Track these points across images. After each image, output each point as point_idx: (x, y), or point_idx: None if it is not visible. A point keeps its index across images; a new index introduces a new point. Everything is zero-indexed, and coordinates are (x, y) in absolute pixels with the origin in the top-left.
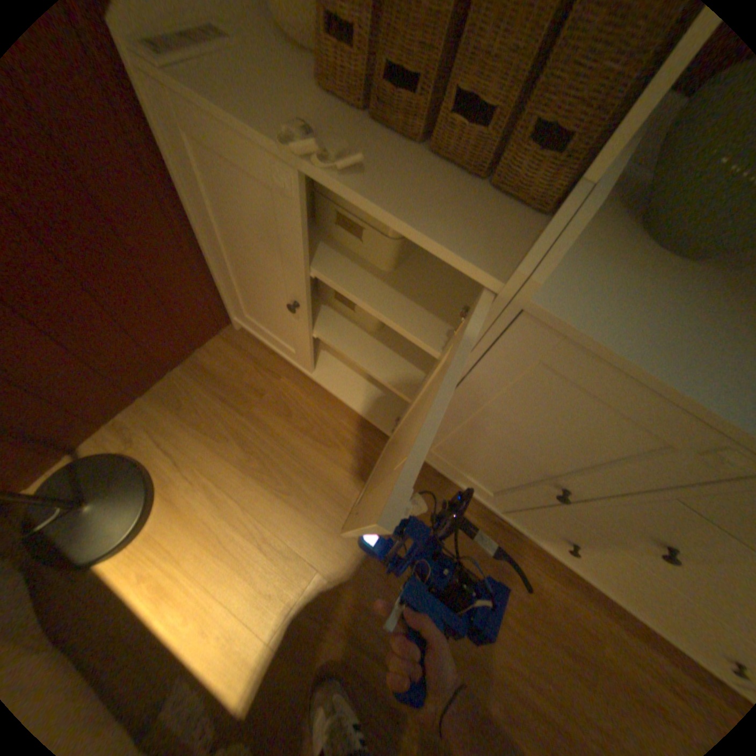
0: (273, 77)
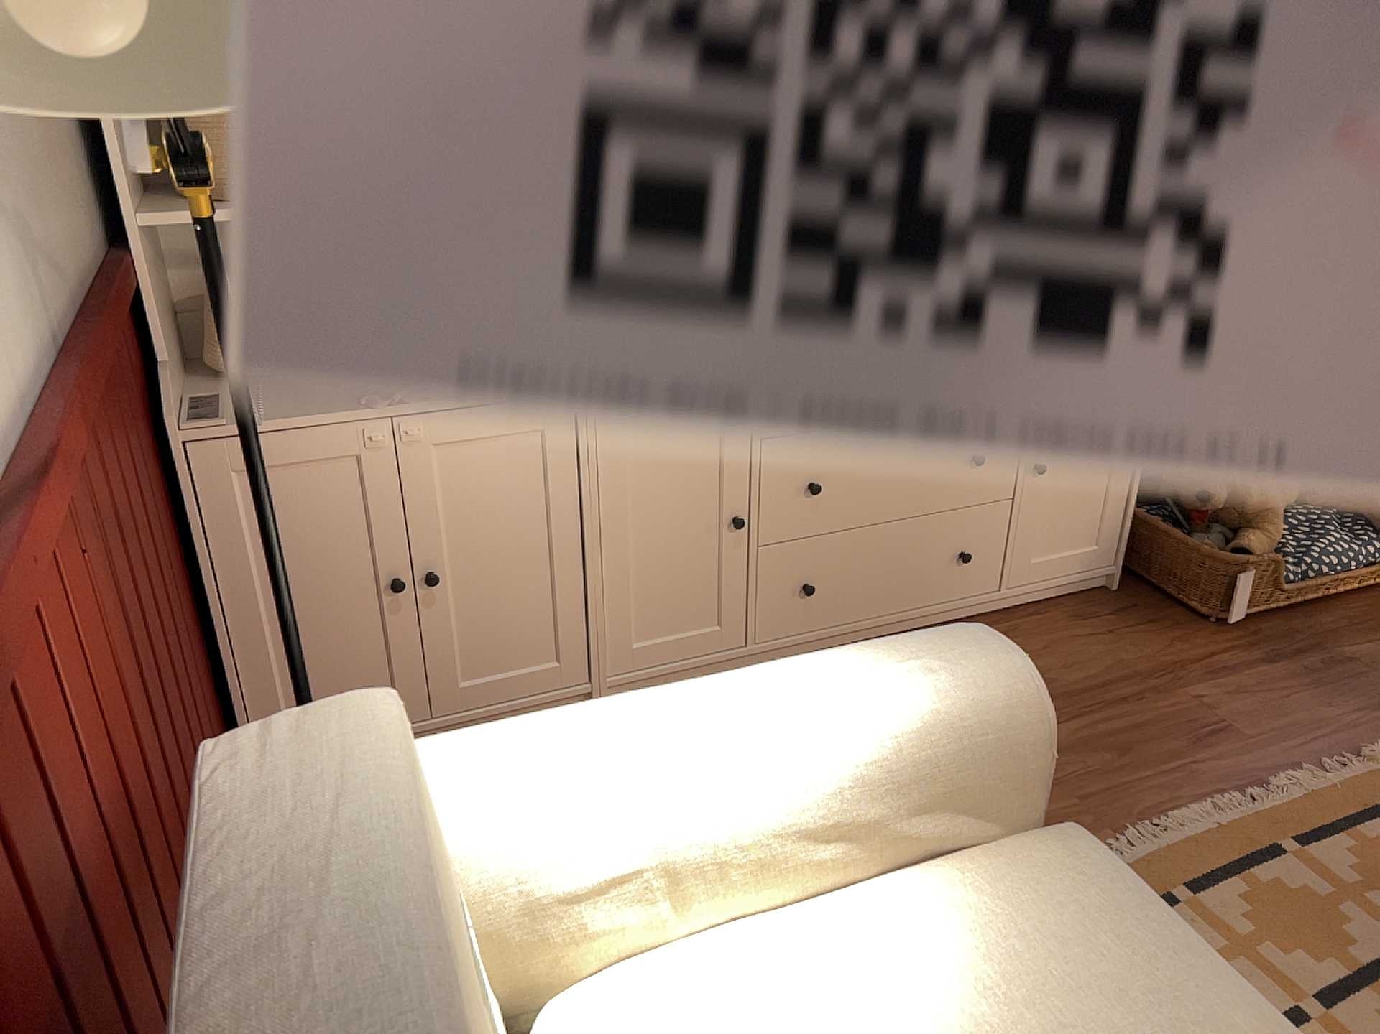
0: (291, 398)
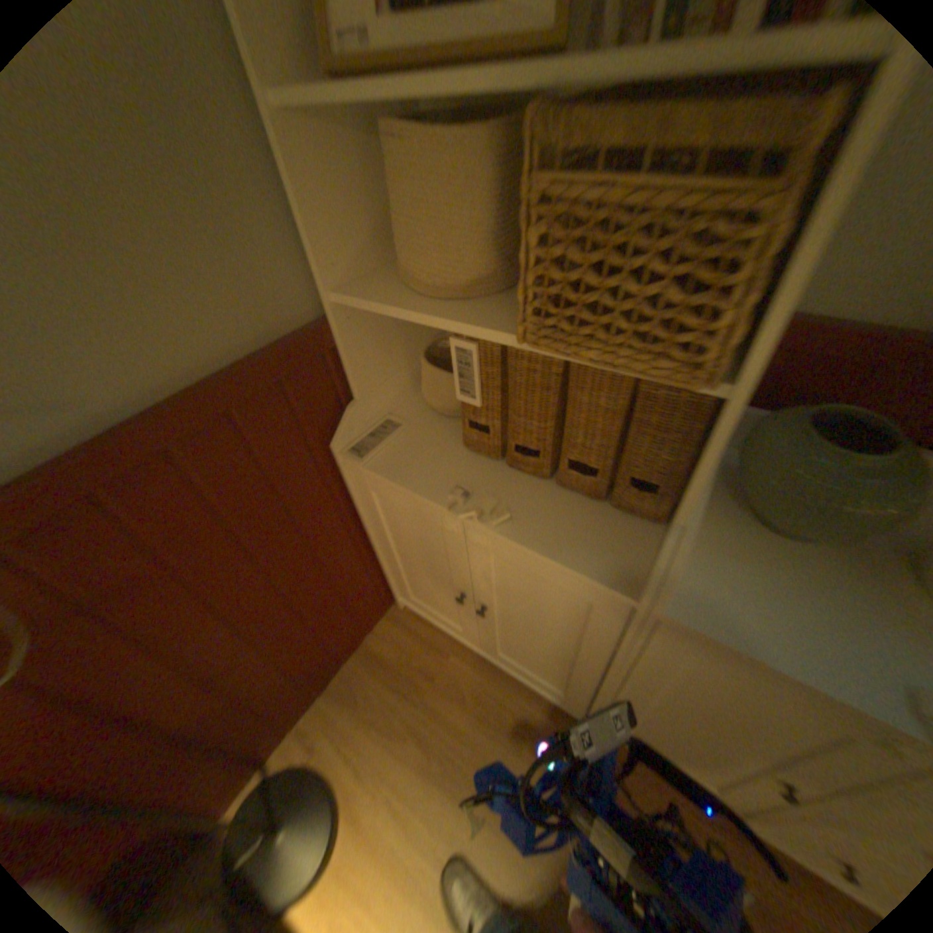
0: (434, 451)
